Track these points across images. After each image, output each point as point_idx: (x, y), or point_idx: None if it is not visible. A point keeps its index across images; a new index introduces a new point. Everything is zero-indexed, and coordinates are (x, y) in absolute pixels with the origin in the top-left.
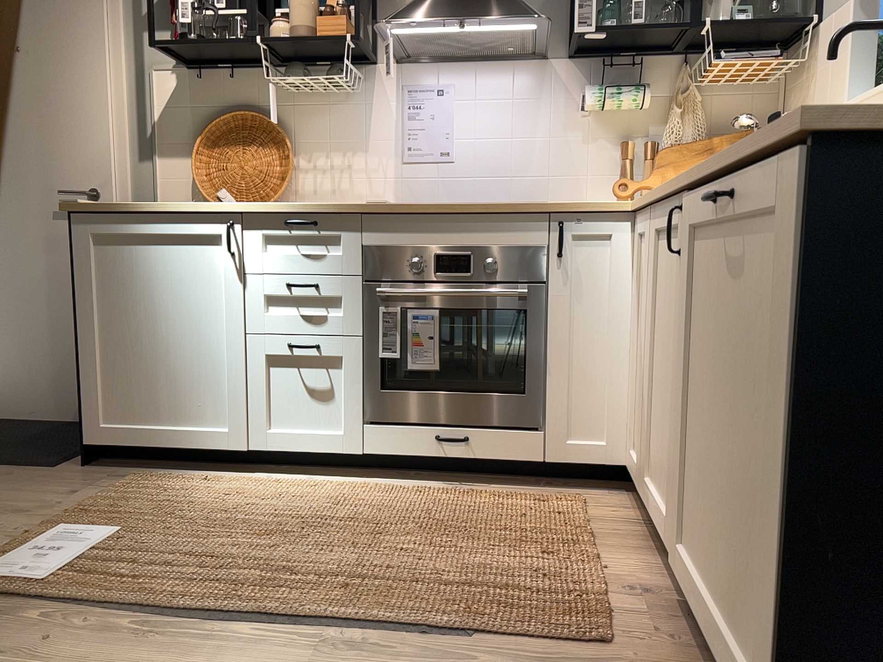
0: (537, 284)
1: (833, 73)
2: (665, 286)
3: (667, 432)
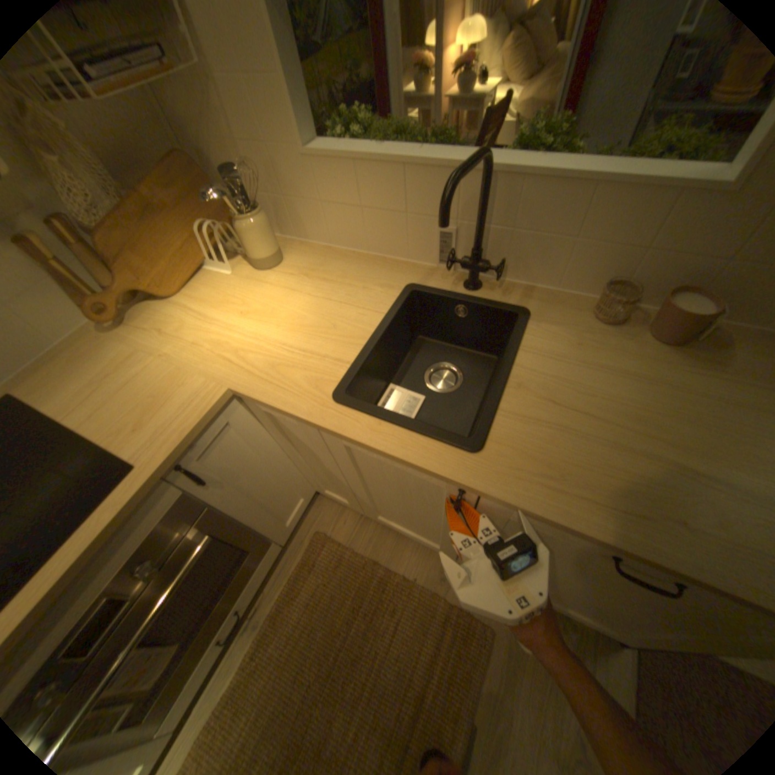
0: (195, 515)
1: (259, 93)
2: (375, 470)
3: (410, 519)
